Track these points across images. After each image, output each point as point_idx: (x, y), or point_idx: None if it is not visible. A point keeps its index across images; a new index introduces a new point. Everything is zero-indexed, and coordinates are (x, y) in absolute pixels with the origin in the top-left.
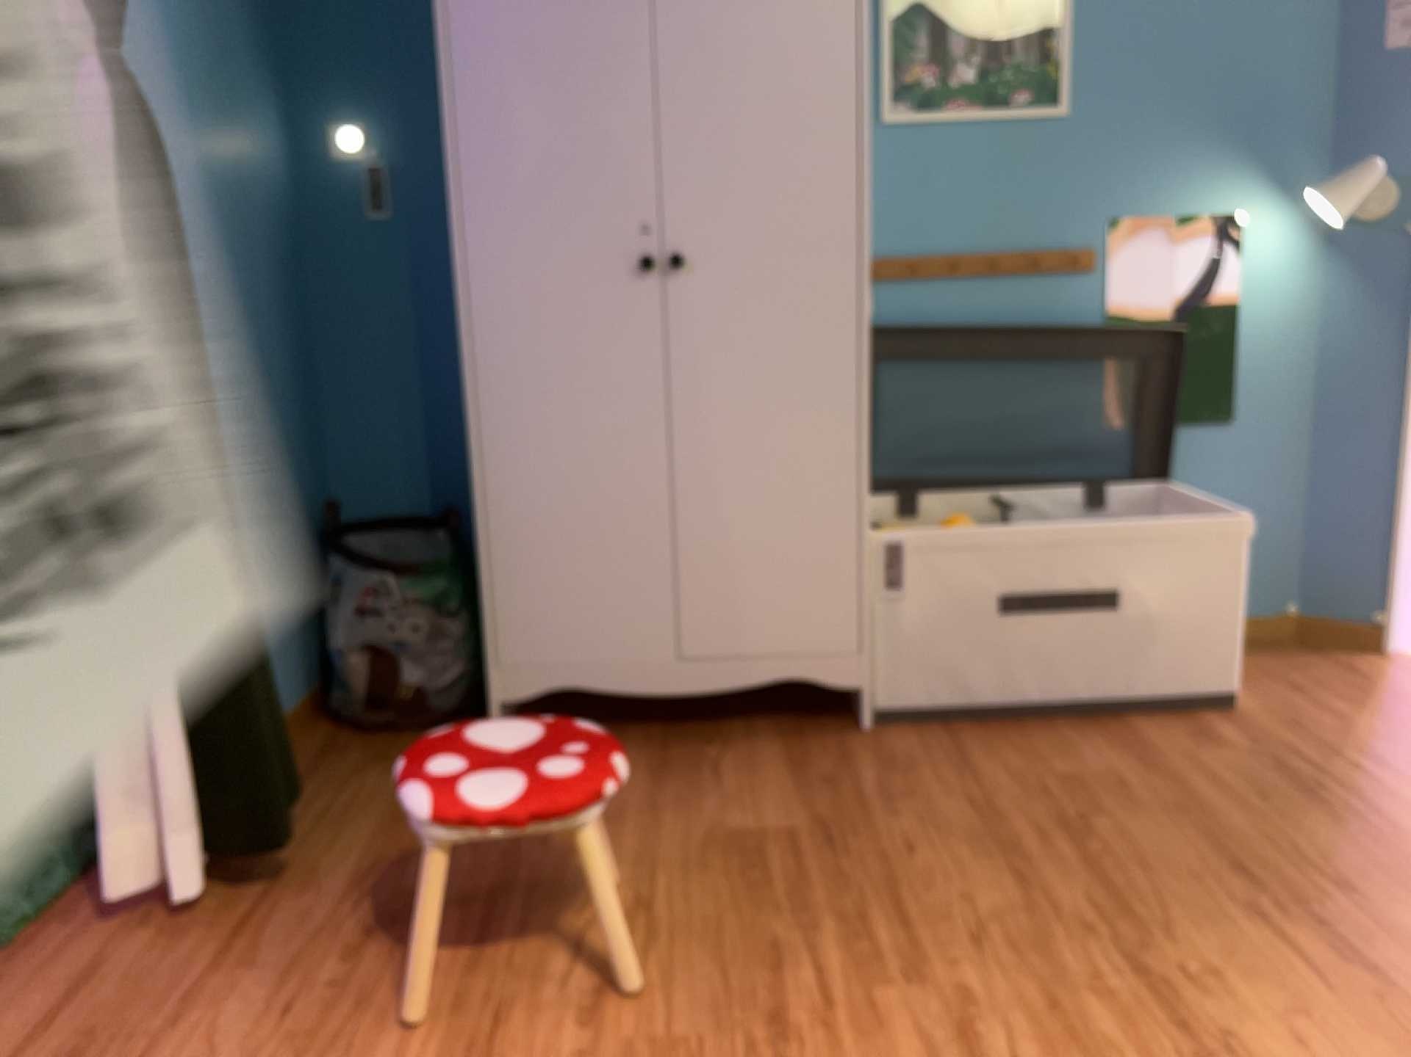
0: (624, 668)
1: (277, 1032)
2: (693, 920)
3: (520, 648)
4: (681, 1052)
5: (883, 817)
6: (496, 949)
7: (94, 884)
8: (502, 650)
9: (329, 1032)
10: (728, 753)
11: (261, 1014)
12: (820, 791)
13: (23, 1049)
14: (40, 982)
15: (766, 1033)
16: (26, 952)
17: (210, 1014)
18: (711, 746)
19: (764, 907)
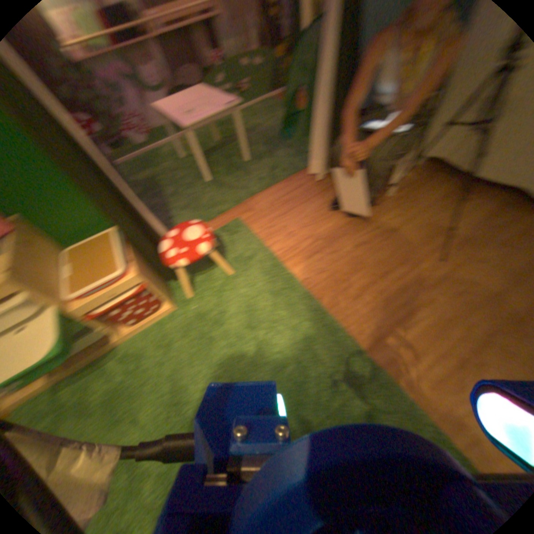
0: (461, 162)
1: (314, 216)
2: (401, 243)
3: (434, 144)
4: (366, 266)
5: (491, 250)
6: (358, 223)
7: (309, 170)
8: (429, 142)
9: (320, 221)
10: (474, 203)
11: (315, 211)
12: (484, 231)
13: (285, 197)
14: (295, 185)
15: (385, 276)
16: (297, 178)
17: (309, 206)
18: (472, 198)
19: (421, 251)
